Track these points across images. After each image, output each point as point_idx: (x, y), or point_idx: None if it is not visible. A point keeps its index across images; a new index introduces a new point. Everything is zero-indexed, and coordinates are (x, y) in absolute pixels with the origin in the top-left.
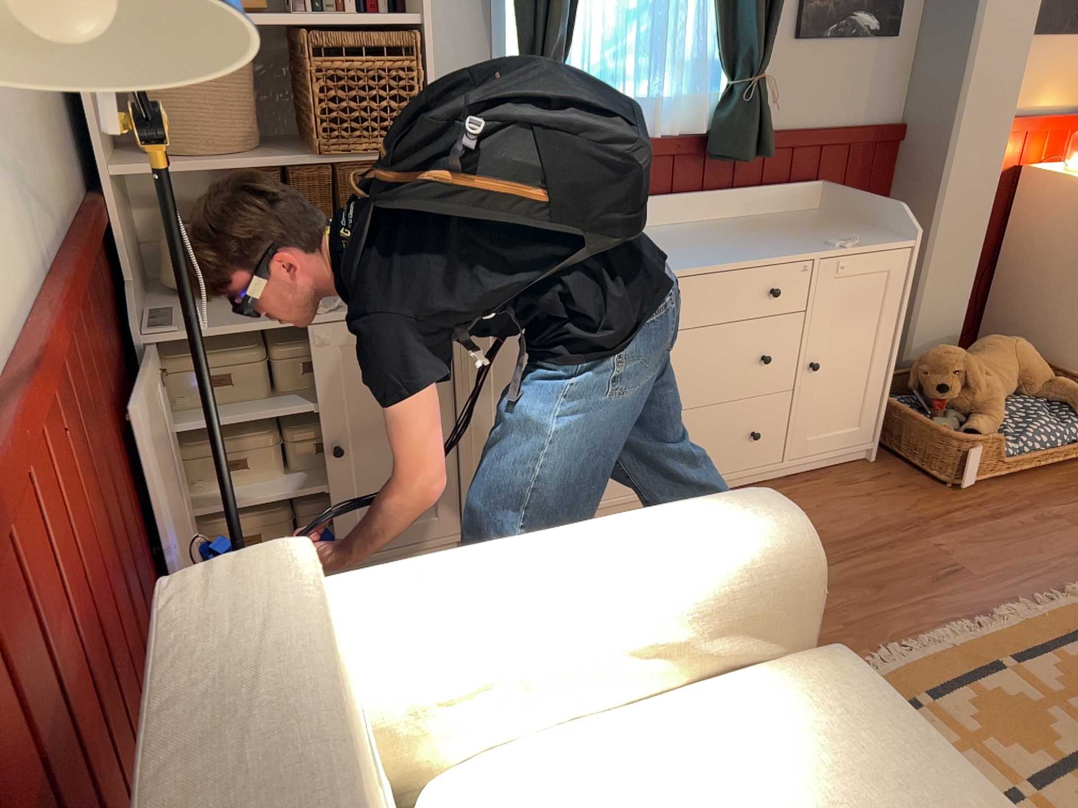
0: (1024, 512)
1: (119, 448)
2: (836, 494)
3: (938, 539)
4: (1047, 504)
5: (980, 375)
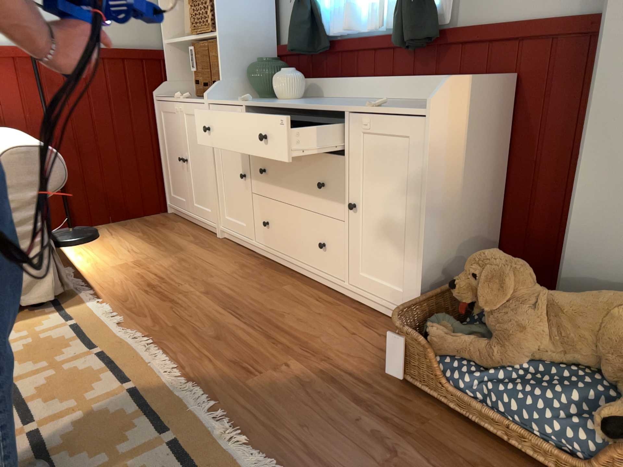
0: (387, 425)
1: (106, 118)
2: (343, 321)
3: (298, 366)
4: (419, 446)
5: (522, 303)
